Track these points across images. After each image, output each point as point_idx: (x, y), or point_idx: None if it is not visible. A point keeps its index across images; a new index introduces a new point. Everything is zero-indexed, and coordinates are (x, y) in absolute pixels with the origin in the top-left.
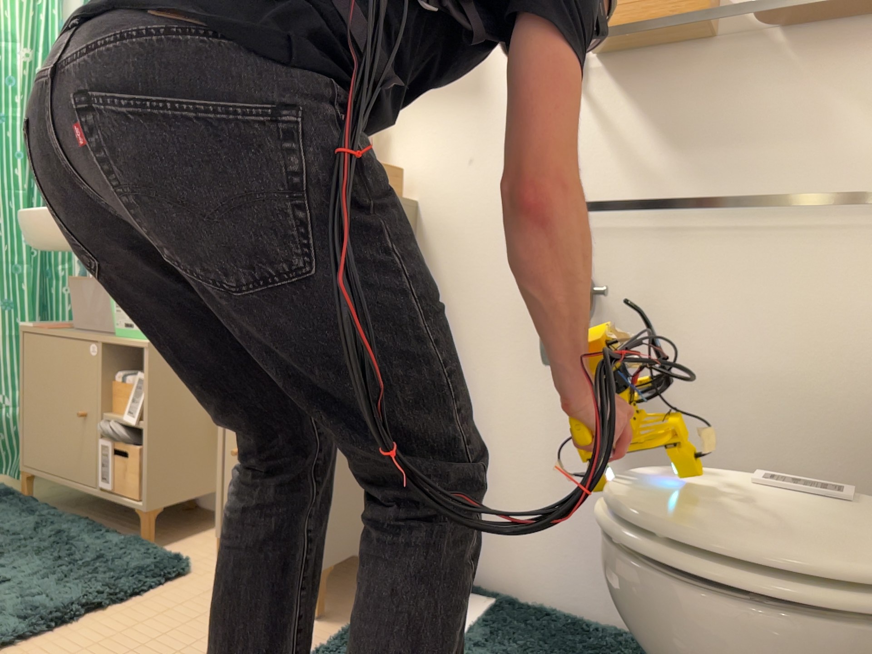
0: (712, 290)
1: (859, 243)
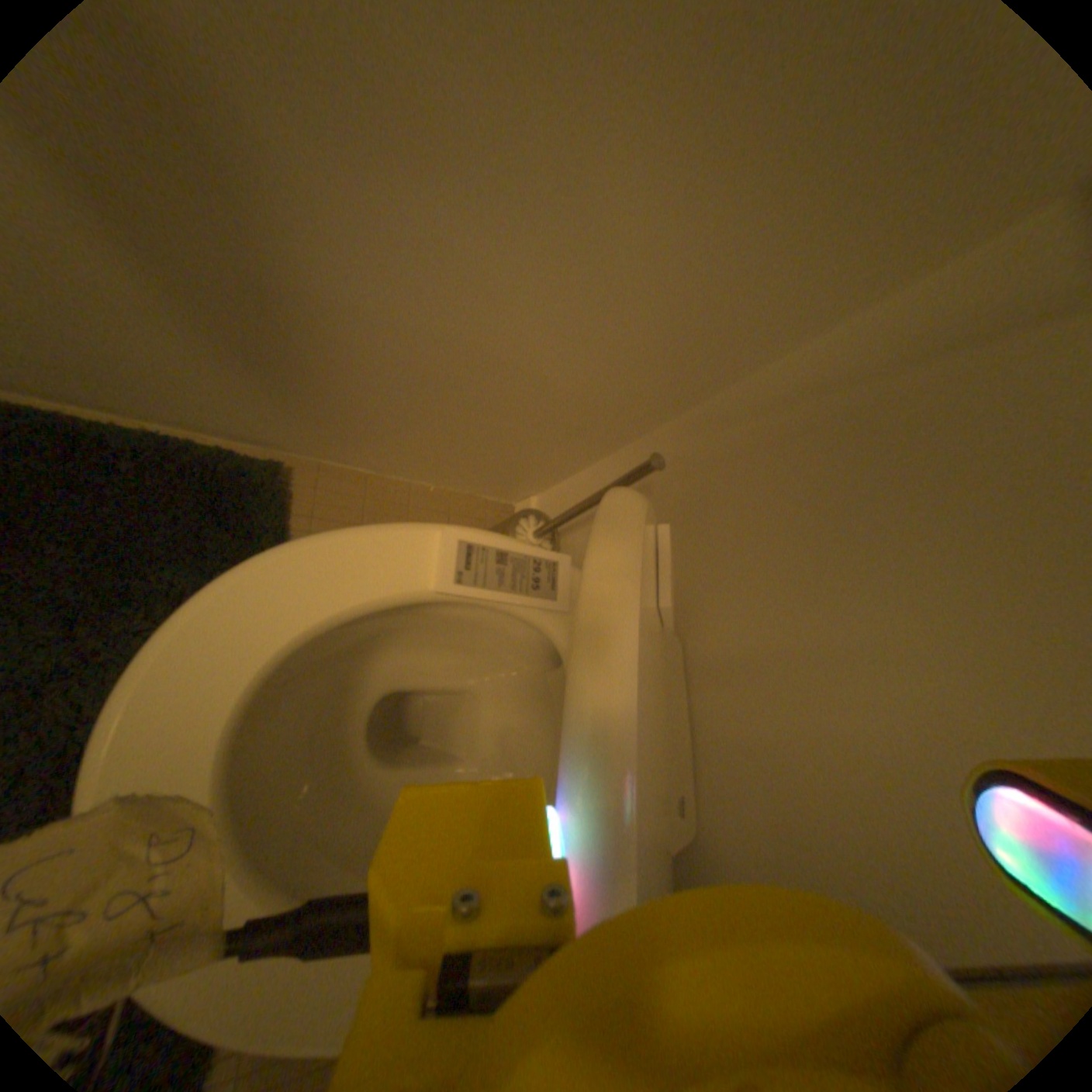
0: None
1: None
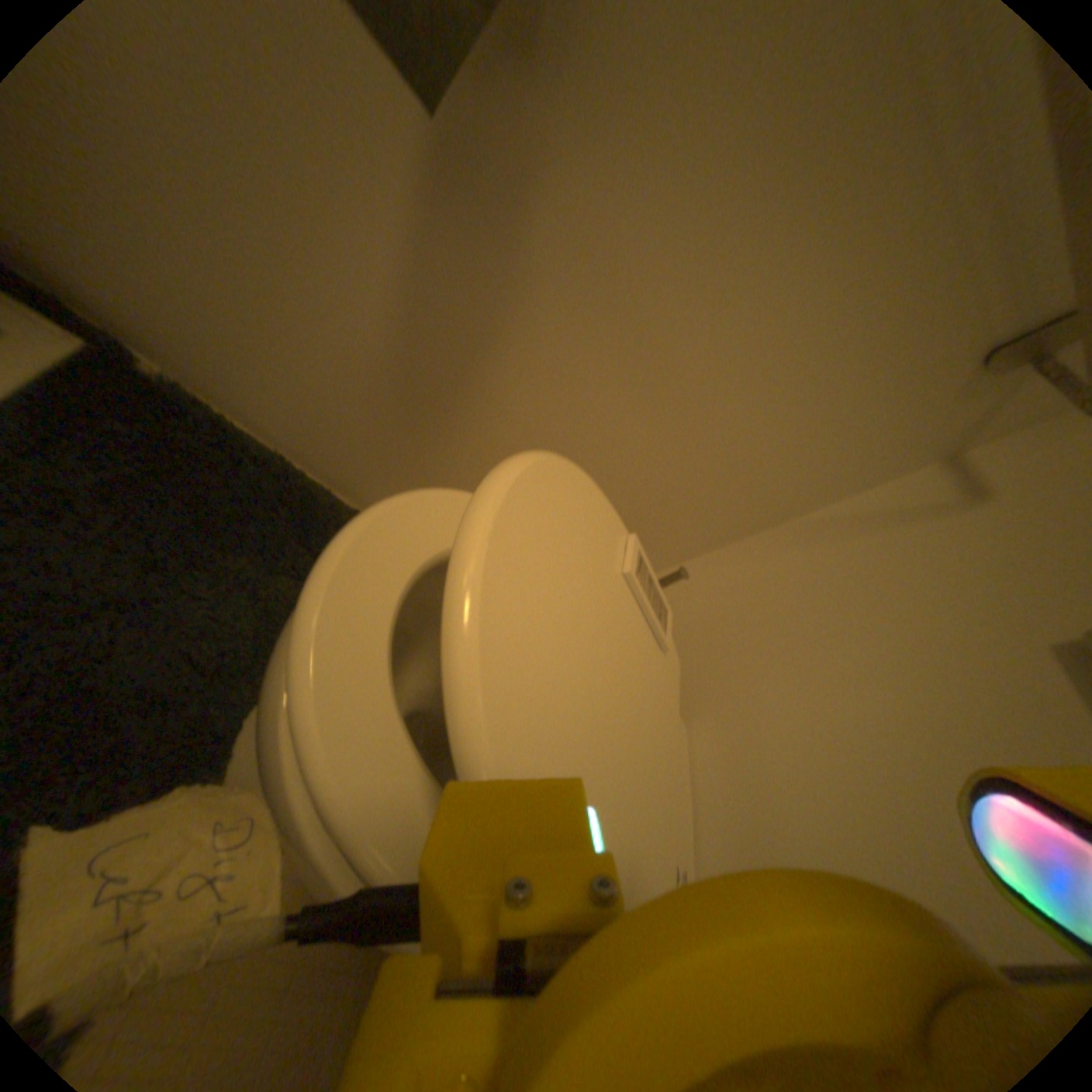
0: (764, 183)
1: (952, 325)
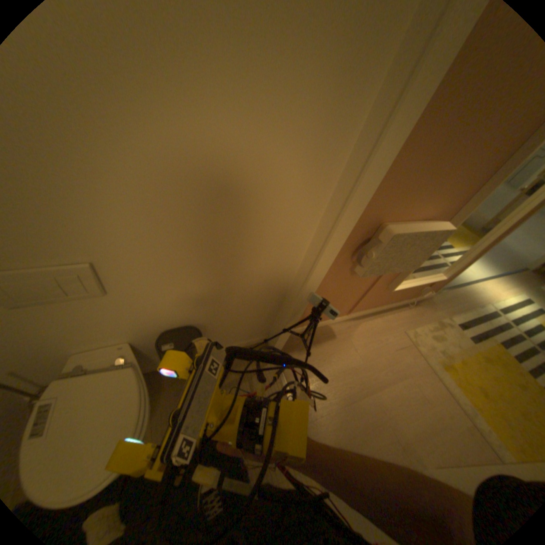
0: None
1: None
